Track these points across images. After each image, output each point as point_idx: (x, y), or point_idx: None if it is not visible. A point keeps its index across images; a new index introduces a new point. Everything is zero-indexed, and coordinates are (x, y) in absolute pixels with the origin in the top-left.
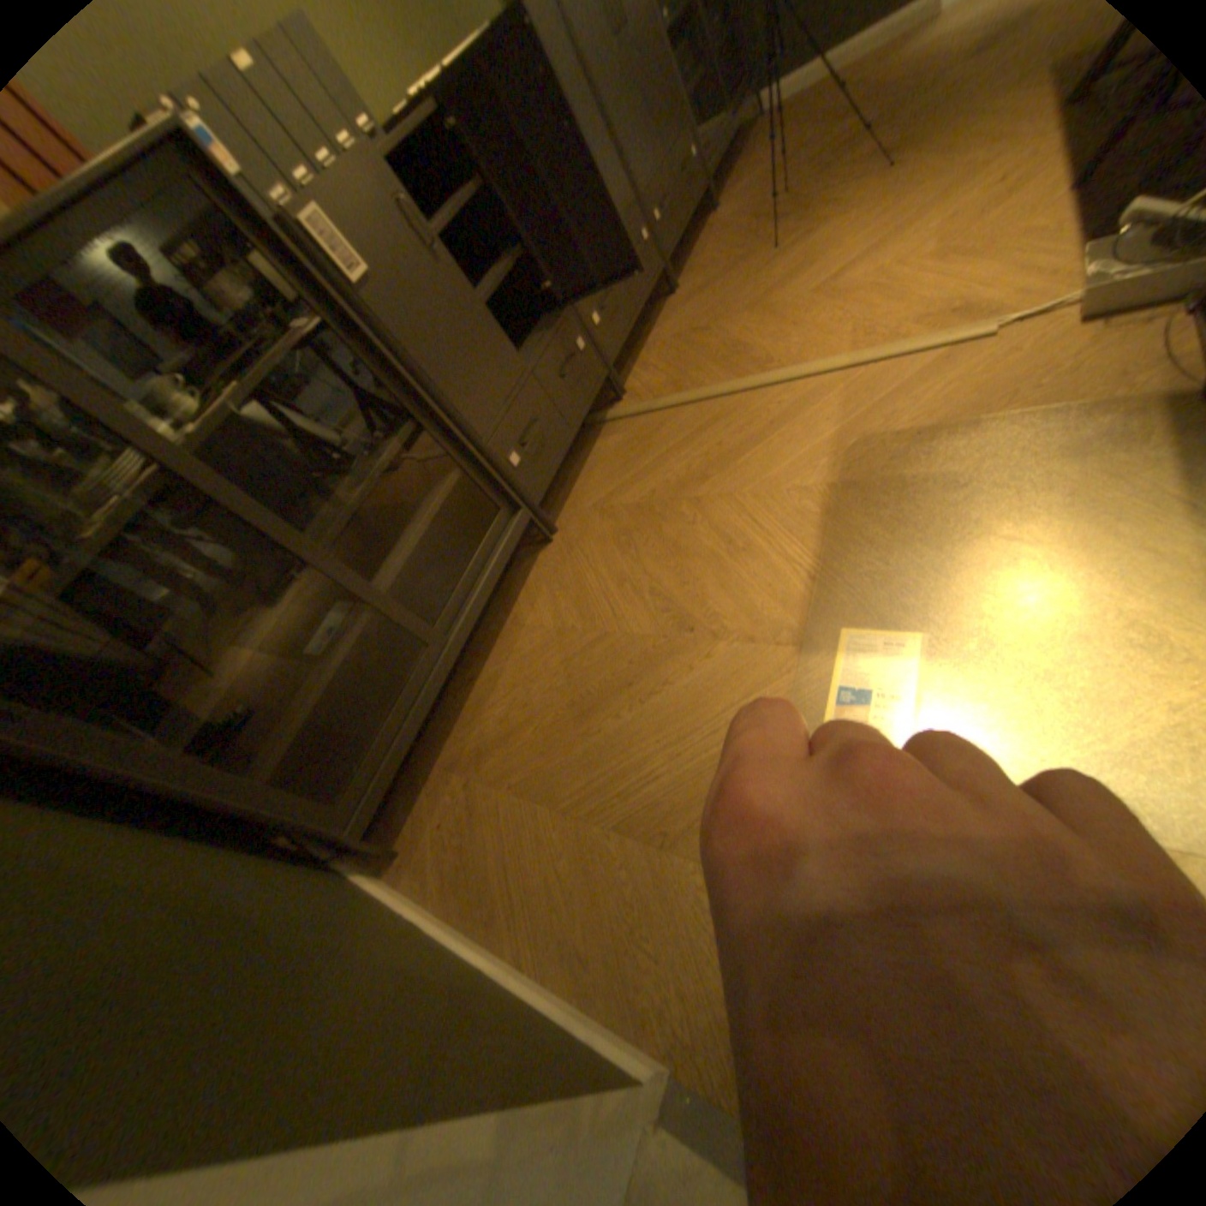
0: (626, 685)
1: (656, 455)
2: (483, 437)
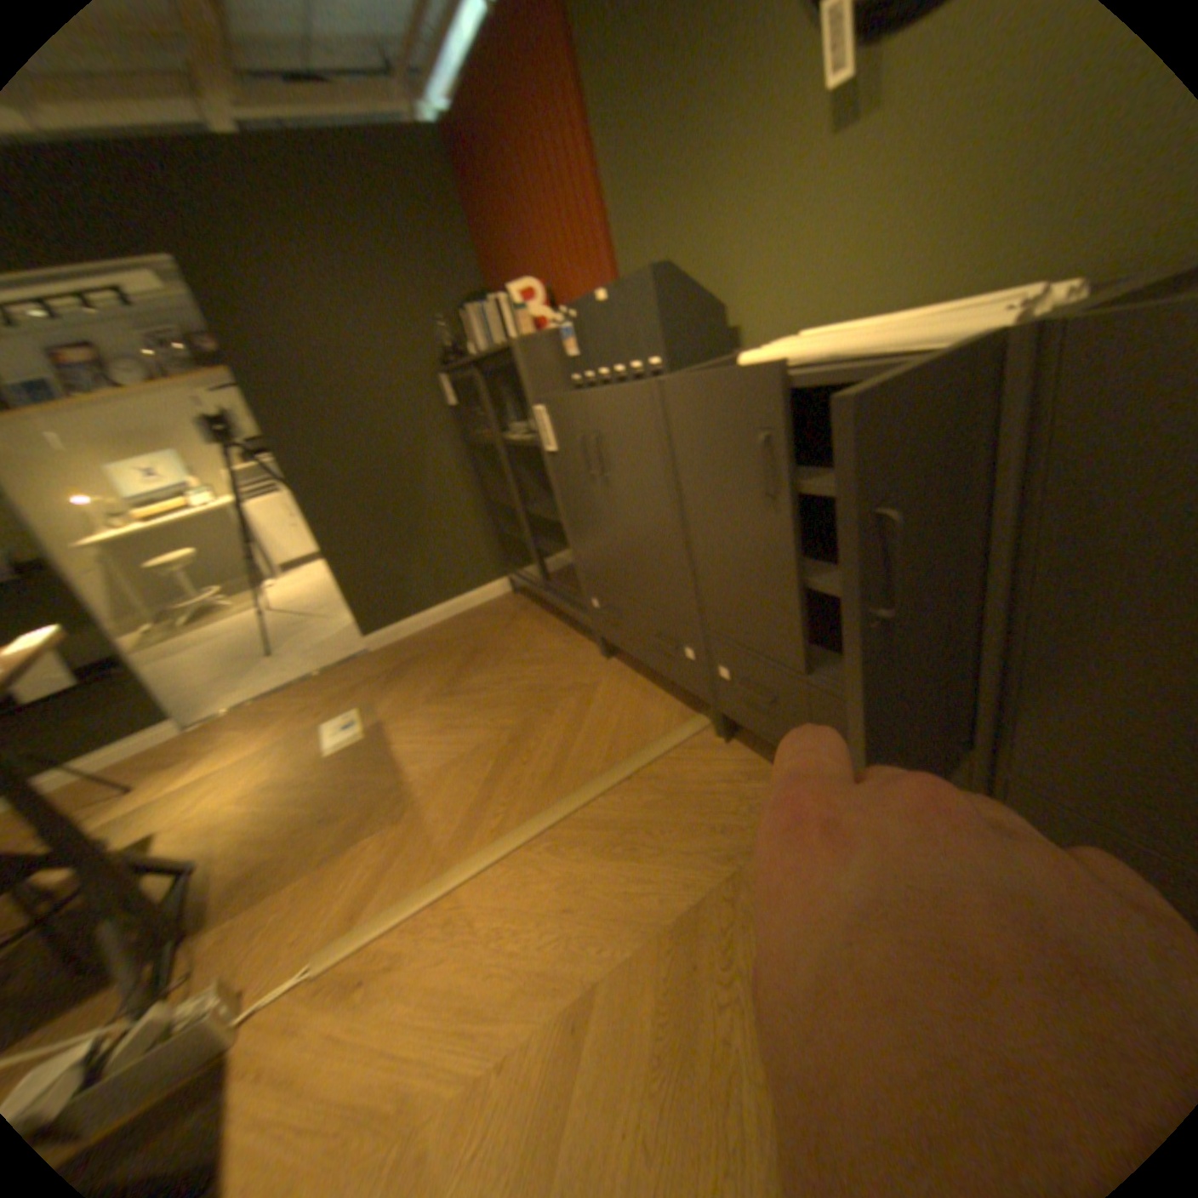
0: (464, 665)
1: (586, 725)
2: (584, 570)
